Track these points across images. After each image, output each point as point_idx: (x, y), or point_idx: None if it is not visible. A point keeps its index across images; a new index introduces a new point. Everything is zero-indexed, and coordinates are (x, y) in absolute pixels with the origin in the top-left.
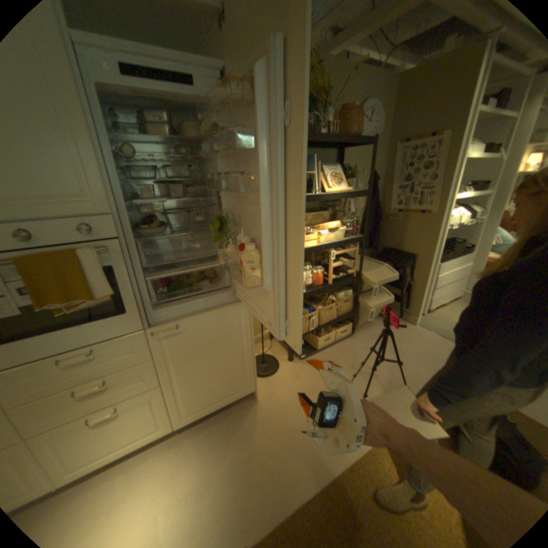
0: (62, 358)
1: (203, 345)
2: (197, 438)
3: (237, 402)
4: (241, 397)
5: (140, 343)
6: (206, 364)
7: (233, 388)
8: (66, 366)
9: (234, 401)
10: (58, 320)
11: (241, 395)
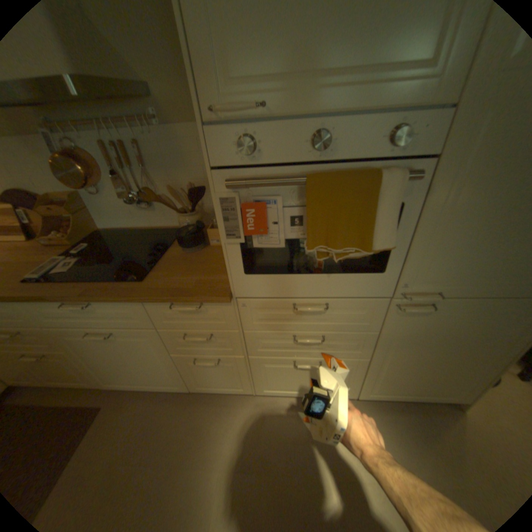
0: (300, 303)
1: (449, 337)
2: (382, 419)
3: (434, 400)
4: (449, 403)
5: (379, 311)
6: (436, 358)
7: (447, 392)
8: (300, 311)
9: (438, 403)
10: (305, 259)
11: (451, 401)
